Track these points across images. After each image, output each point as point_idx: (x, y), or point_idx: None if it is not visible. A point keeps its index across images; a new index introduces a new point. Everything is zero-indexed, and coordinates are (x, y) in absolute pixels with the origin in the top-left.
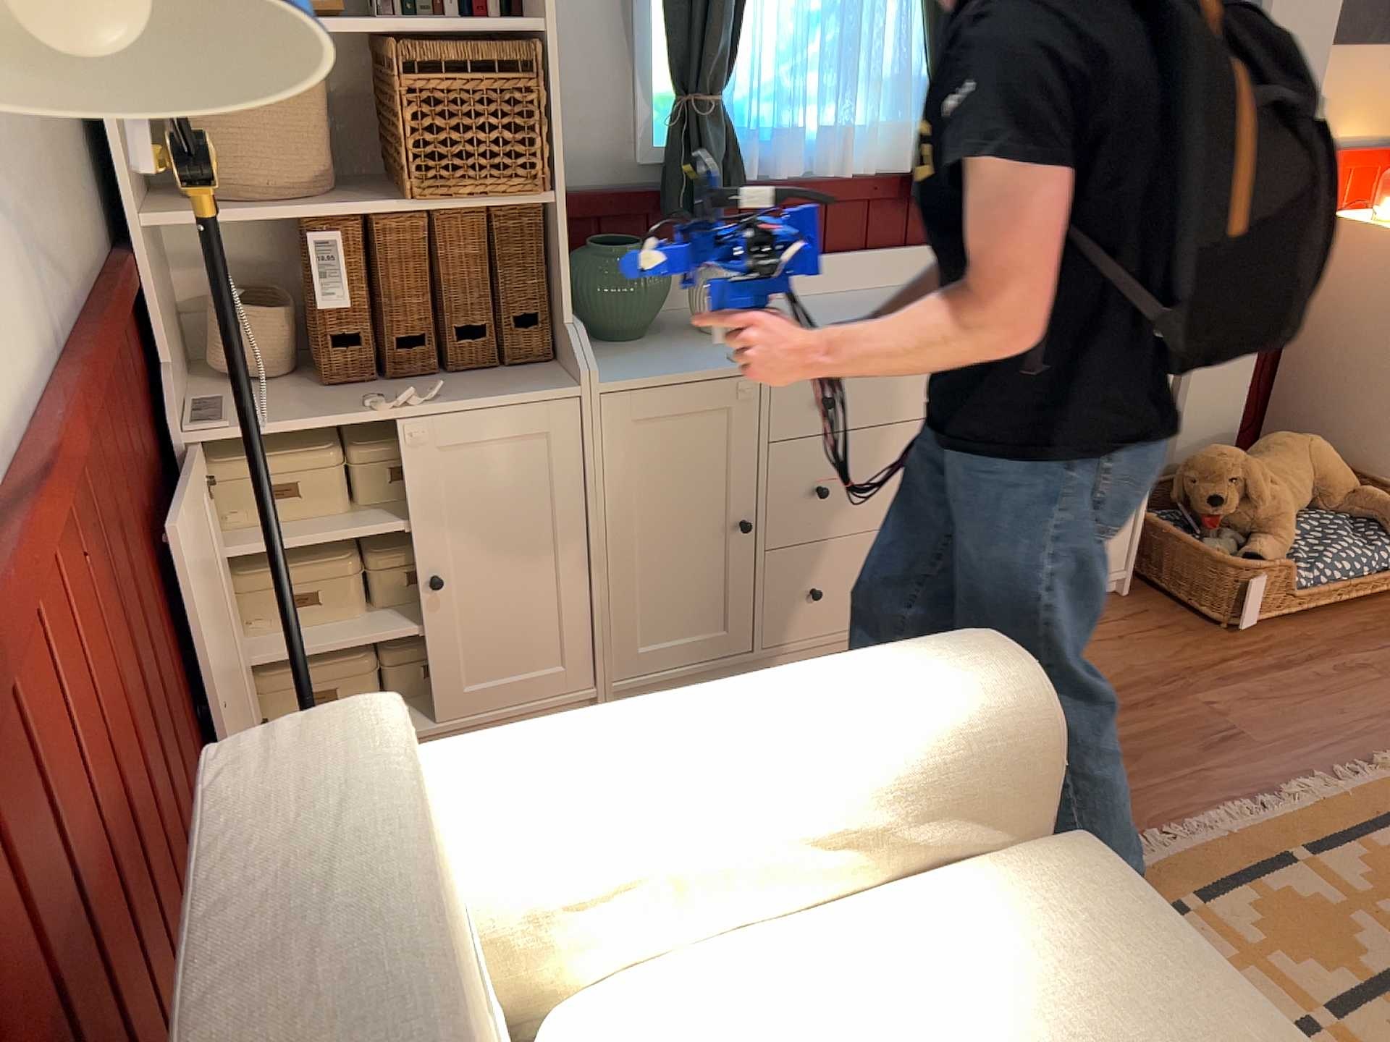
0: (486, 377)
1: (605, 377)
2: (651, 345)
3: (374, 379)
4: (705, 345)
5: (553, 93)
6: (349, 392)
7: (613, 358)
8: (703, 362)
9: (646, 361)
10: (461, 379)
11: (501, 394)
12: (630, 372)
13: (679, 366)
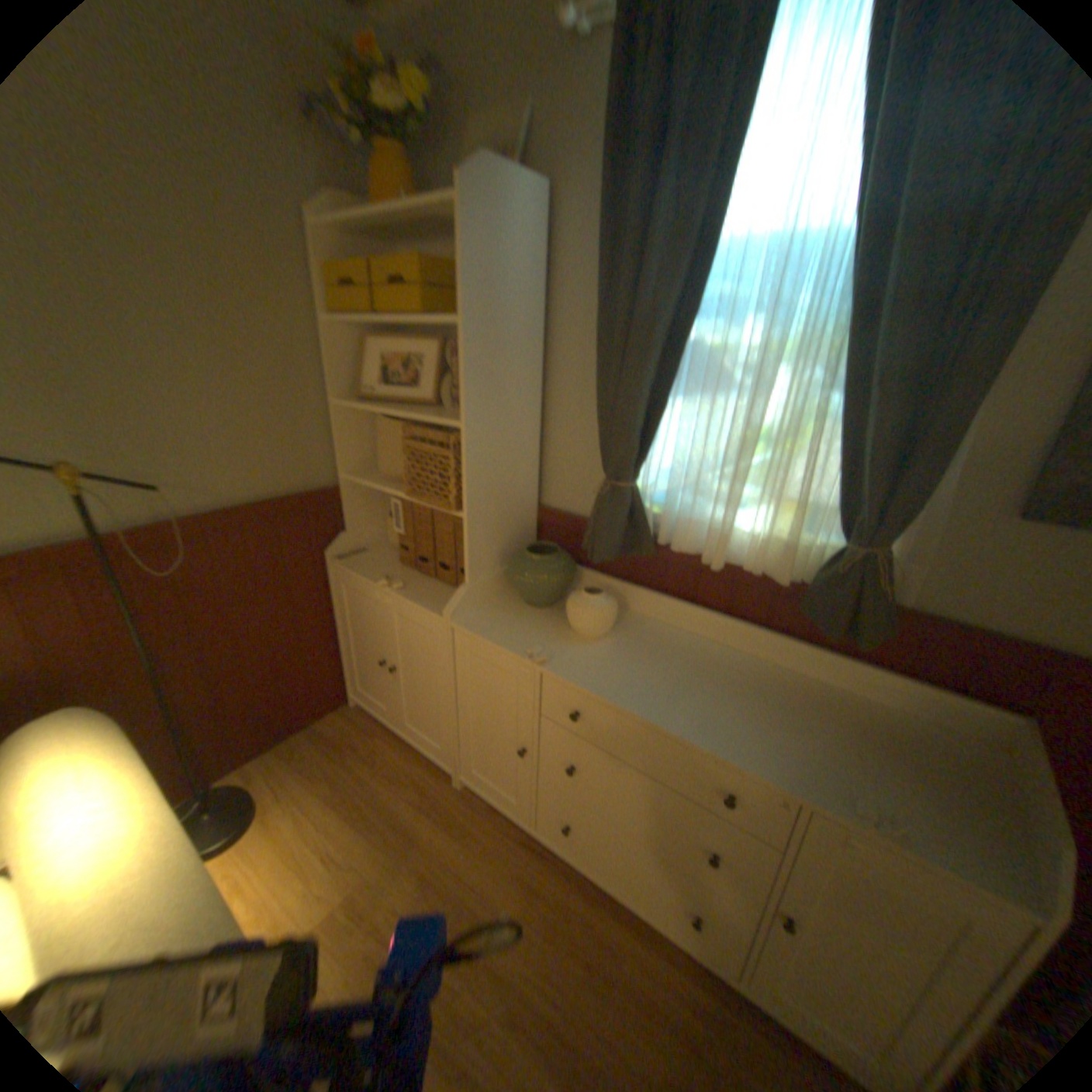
0: (444, 589)
1: (468, 619)
2: (534, 614)
3: (415, 567)
4: (552, 631)
5: (467, 459)
6: (398, 569)
7: (501, 611)
8: (519, 641)
9: (503, 623)
10: (436, 585)
11: (423, 602)
12: (480, 624)
13: (506, 635)
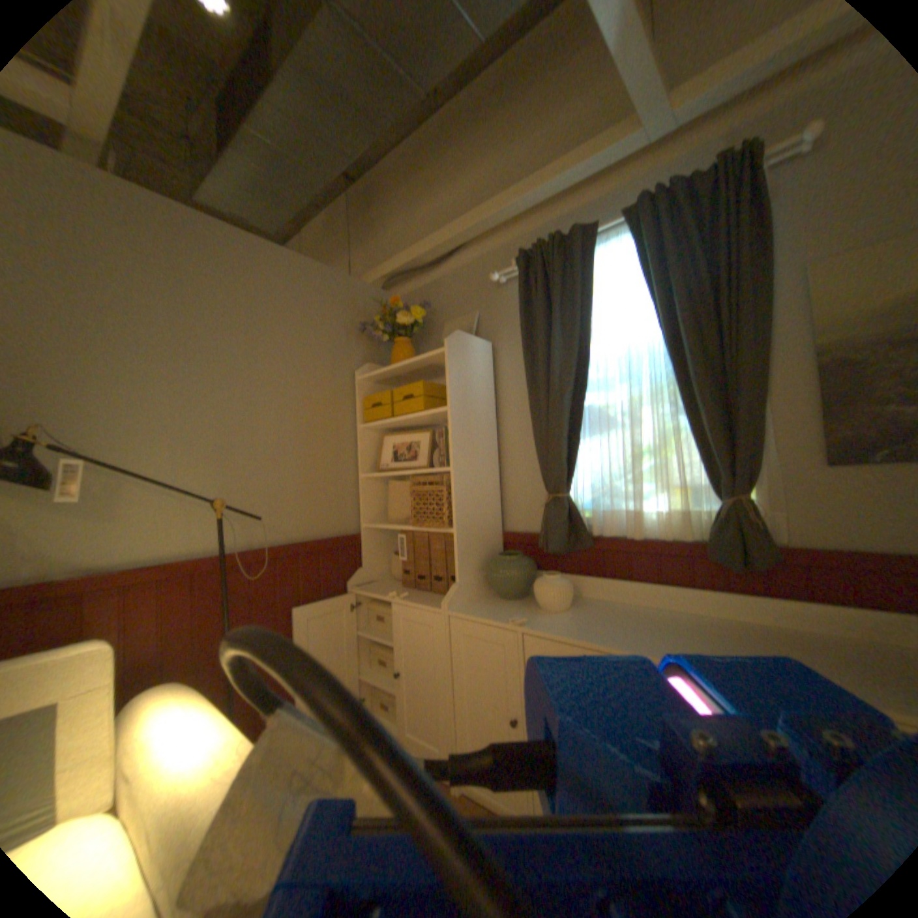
0: (438, 596)
1: (460, 609)
2: (510, 604)
3: (415, 587)
4: (526, 611)
5: (455, 490)
6: (402, 589)
7: (484, 604)
8: (502, 616)
9: (487, 609)
10: (432, 595)
11: (424, 603)
12: (470, 611)
13: (491, 614)
